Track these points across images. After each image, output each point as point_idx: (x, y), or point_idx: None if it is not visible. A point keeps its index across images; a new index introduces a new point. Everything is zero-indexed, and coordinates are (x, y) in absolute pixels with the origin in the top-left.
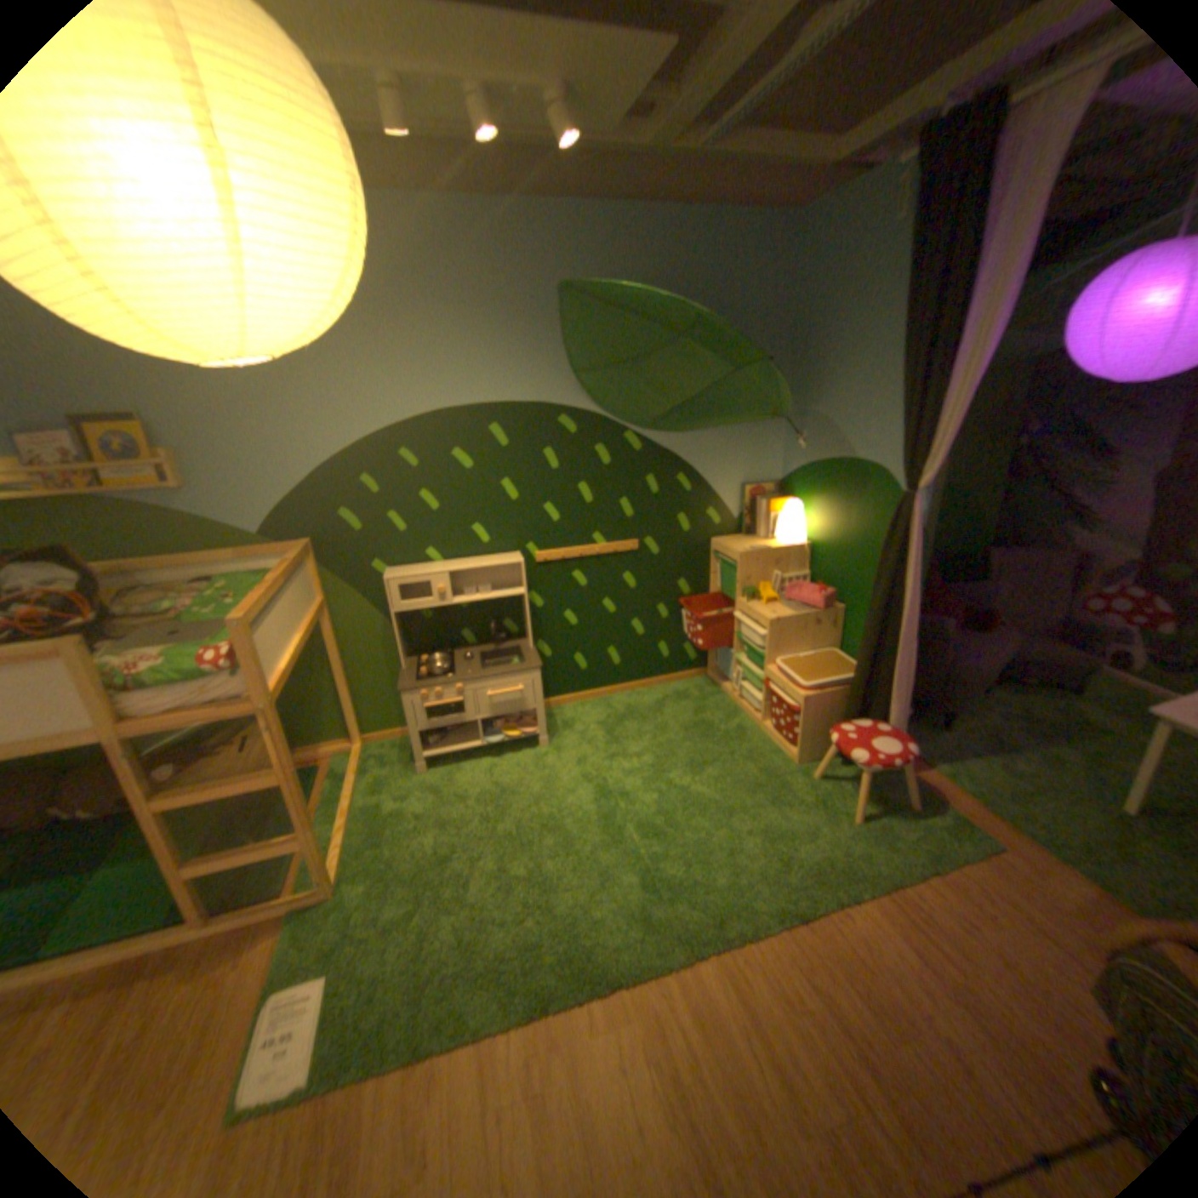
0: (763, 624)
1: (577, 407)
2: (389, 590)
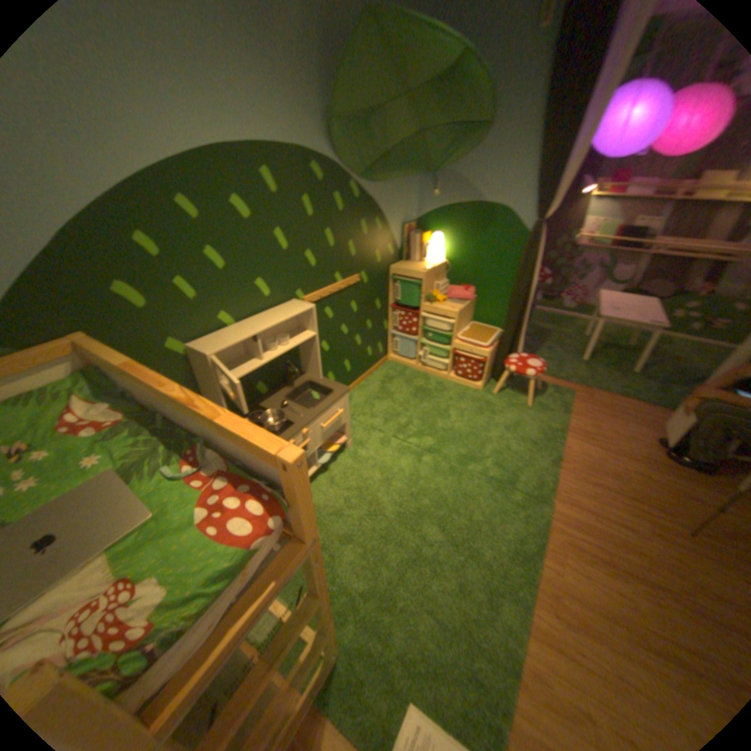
0: (451, 316)
1: (322, 154)
2: (214, 364)
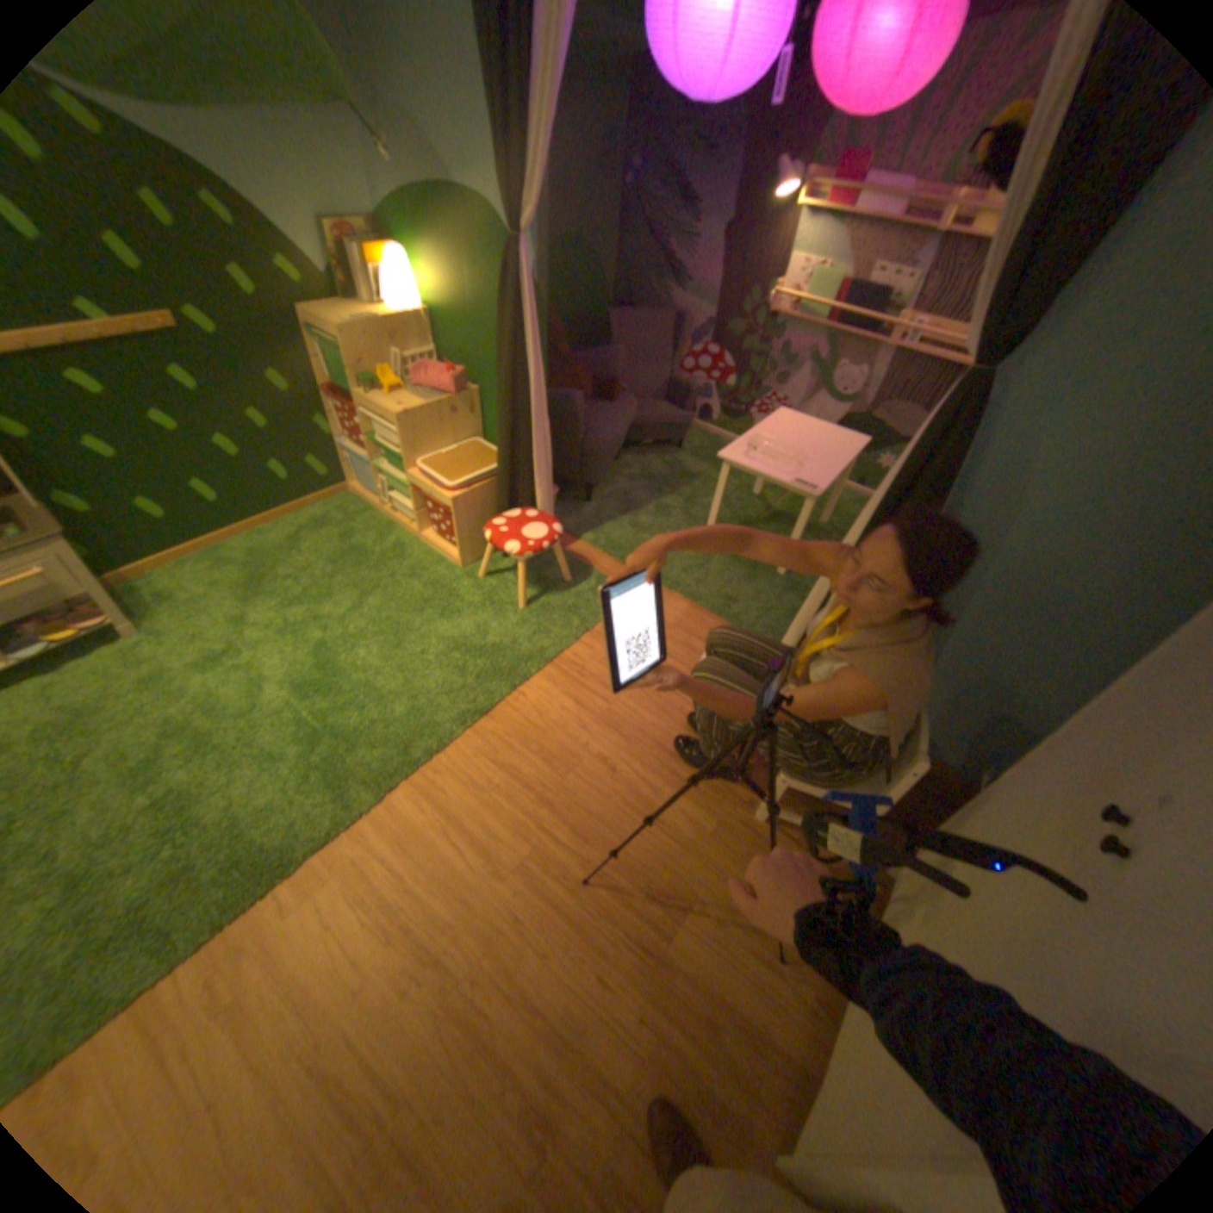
0: (391, 421)
1: None
2: None
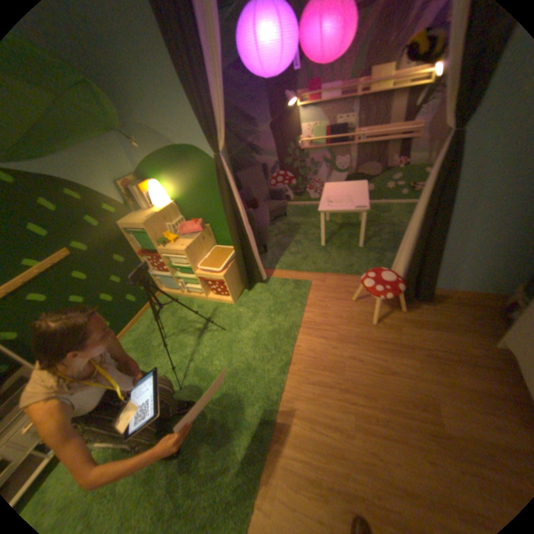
0: (182, 253)
1: None
2: None
